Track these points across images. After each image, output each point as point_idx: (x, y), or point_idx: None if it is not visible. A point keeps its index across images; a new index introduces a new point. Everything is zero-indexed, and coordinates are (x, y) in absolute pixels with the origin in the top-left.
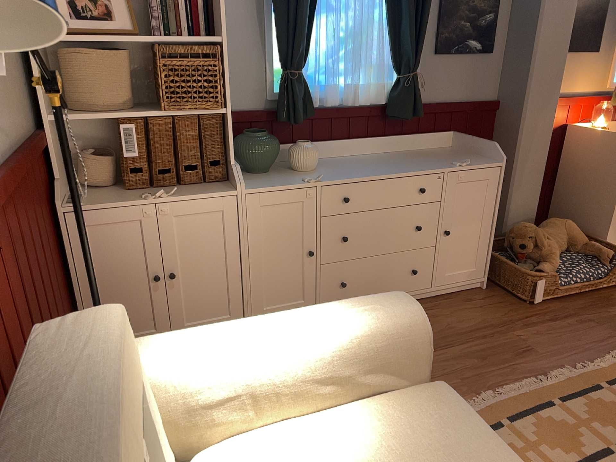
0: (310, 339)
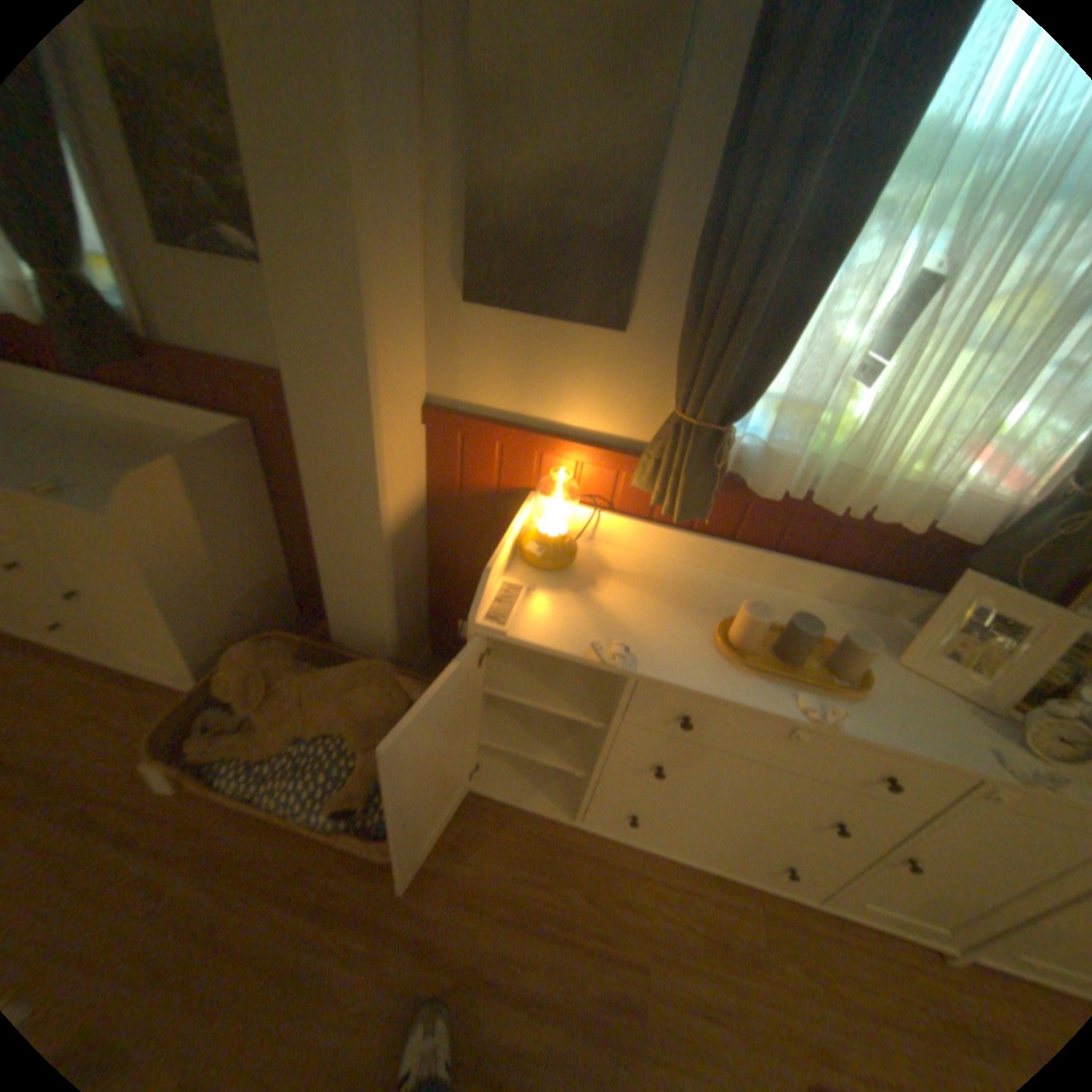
0: None
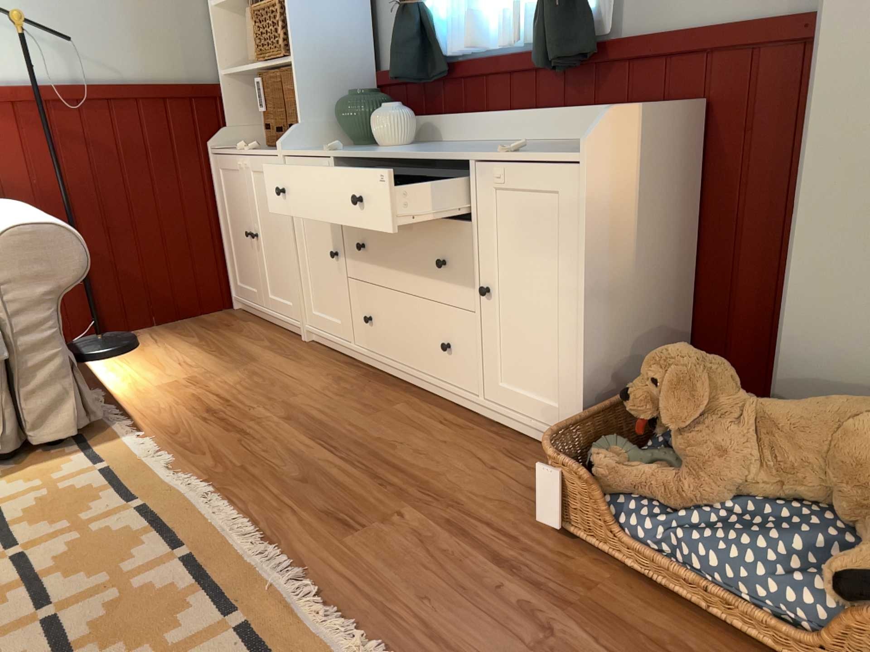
0: None
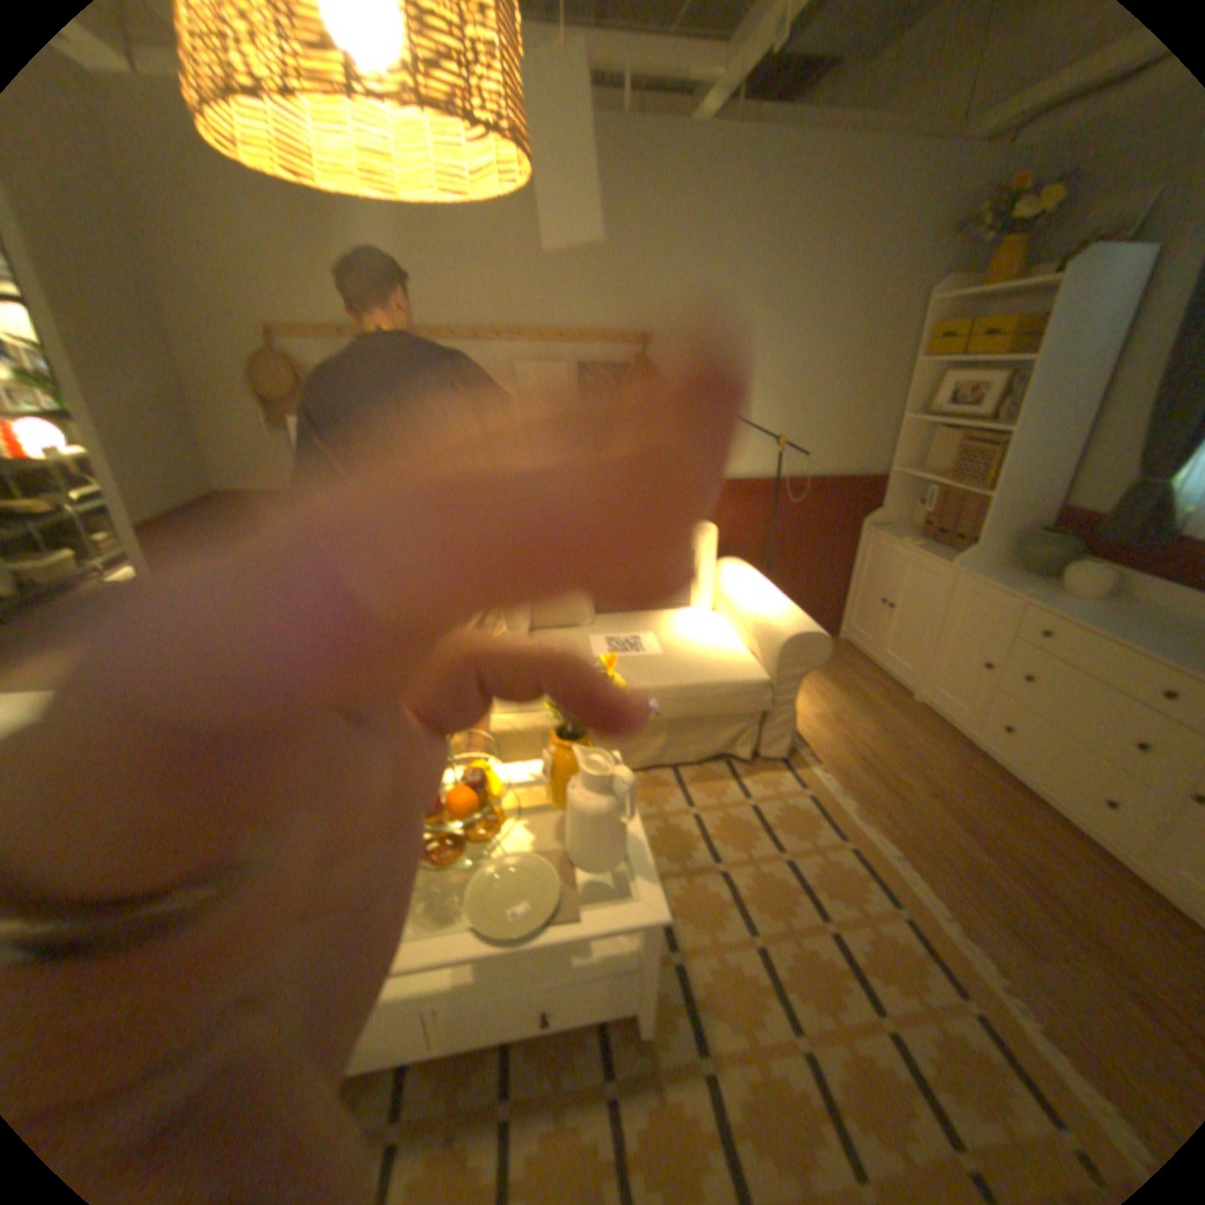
0: (755, 602)
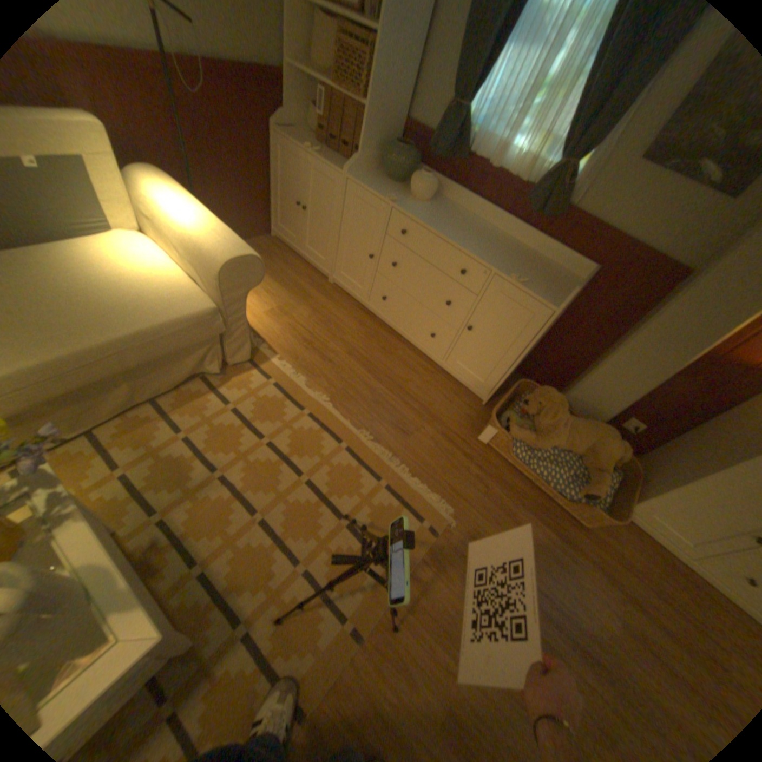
0: (182, 224)
